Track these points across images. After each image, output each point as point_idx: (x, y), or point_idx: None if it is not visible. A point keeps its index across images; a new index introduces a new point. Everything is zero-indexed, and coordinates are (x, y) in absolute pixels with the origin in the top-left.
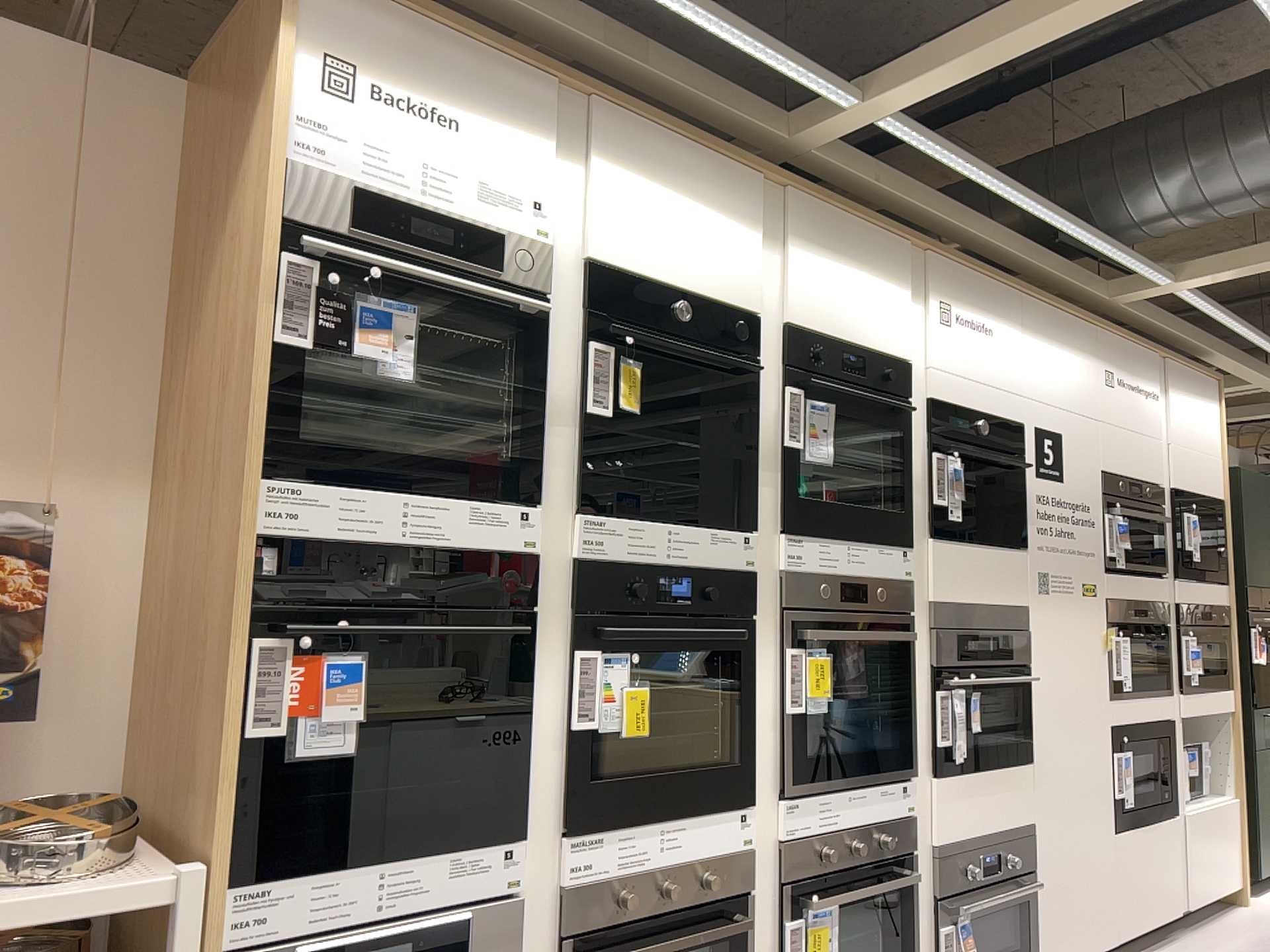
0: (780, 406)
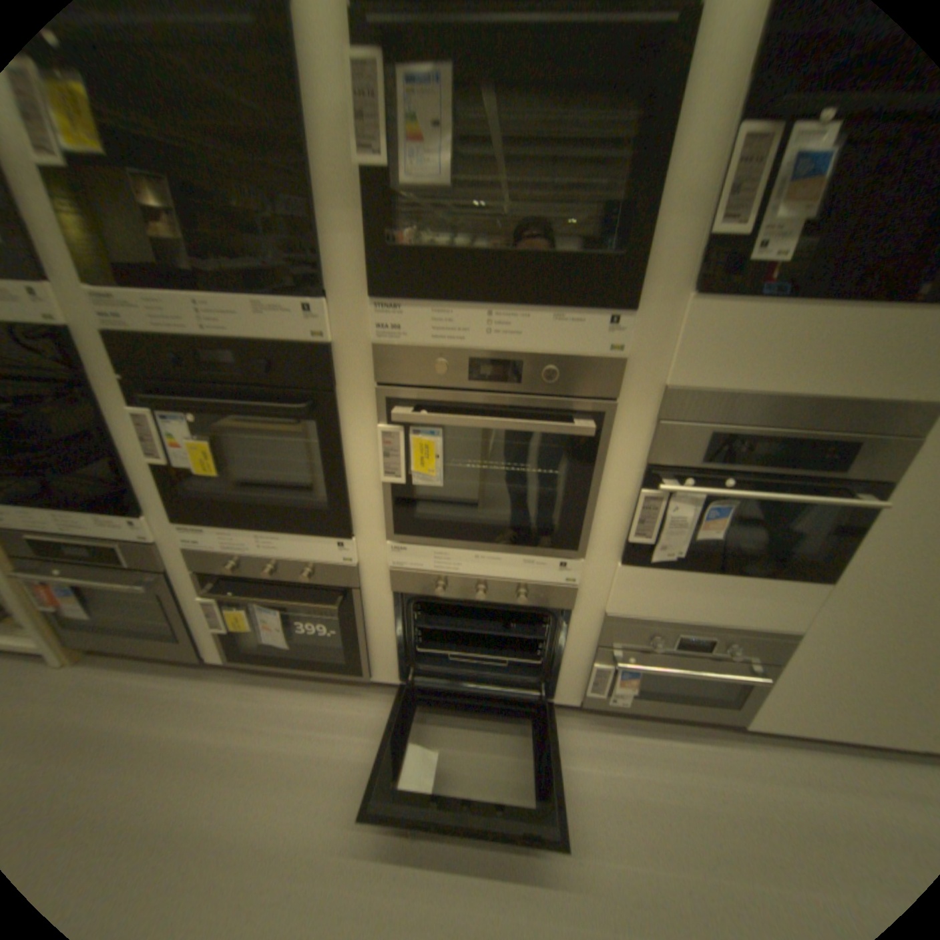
0: (351, 87)
